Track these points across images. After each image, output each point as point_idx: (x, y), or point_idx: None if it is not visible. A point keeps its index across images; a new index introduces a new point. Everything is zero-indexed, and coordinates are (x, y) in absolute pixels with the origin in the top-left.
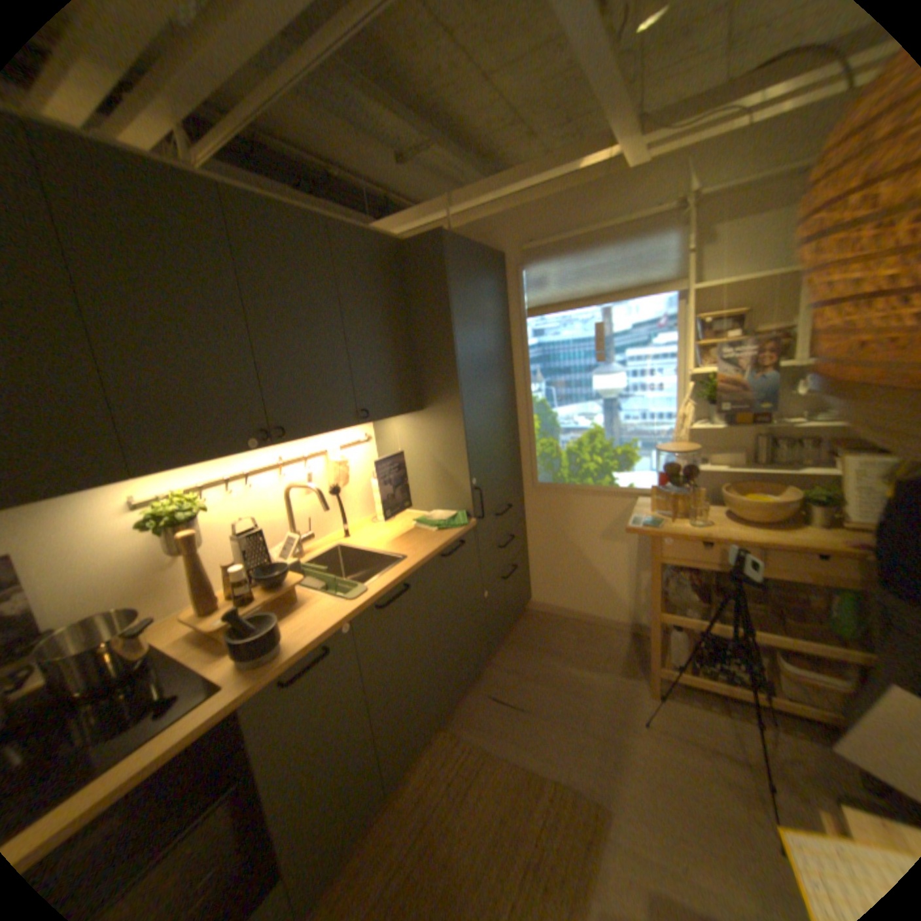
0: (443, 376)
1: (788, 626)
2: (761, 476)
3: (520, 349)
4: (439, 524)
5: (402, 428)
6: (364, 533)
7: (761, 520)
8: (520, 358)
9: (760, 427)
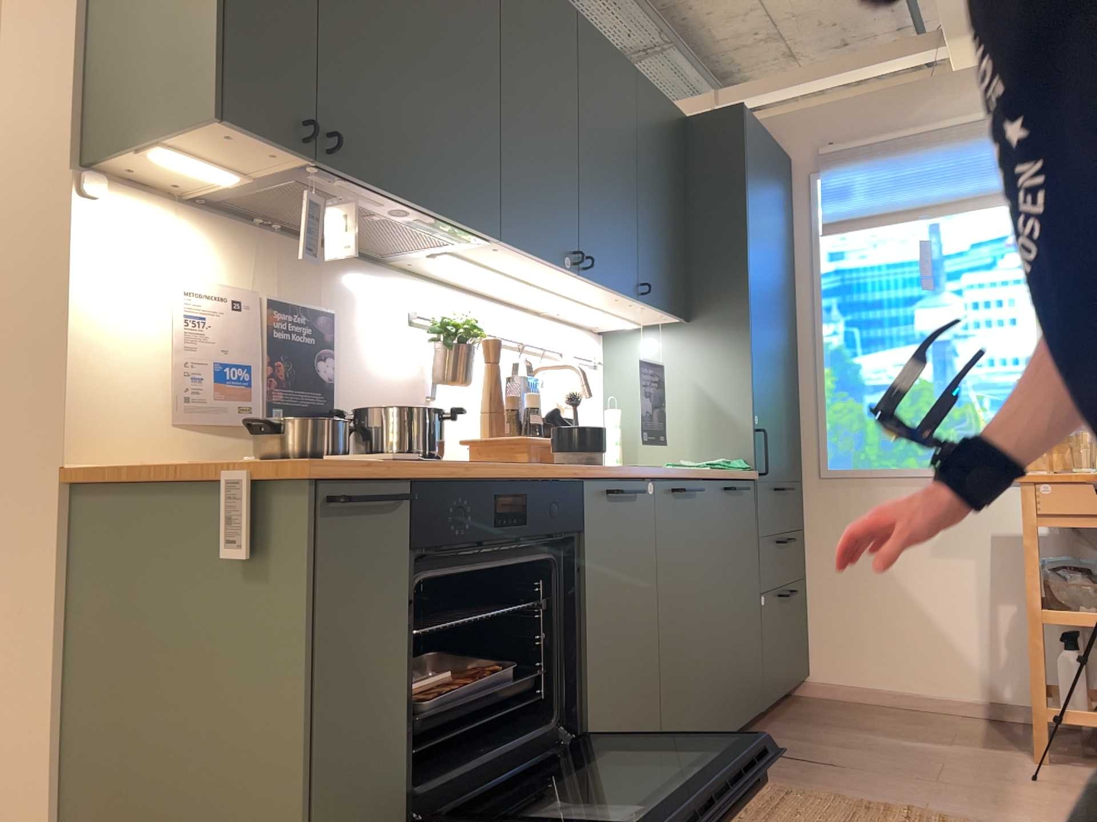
0: (728, 273)
1: None
2: None
3: (808, 278)
4: (712, 464)
5: (654, 348)
6: None
7: None
8: (809, 289)
9: None
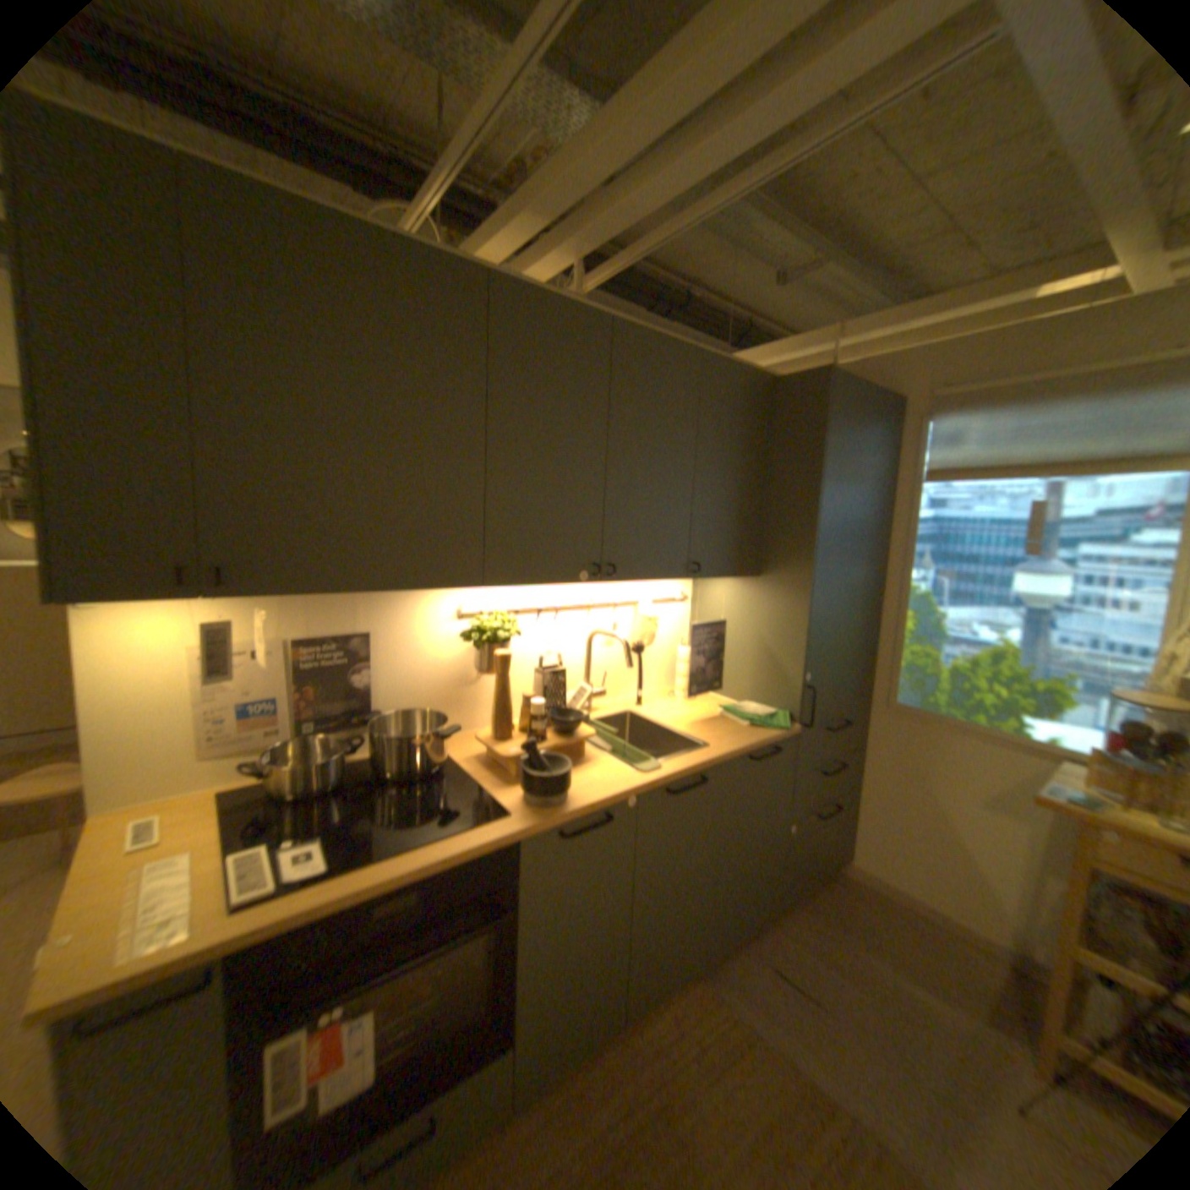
0: (796, 539)
1: None
2: None
3: (905, 521)
4: (752, 718)
5: (728, 593)
6: (658, 706)
7: None
8: (904, 532)
9: None
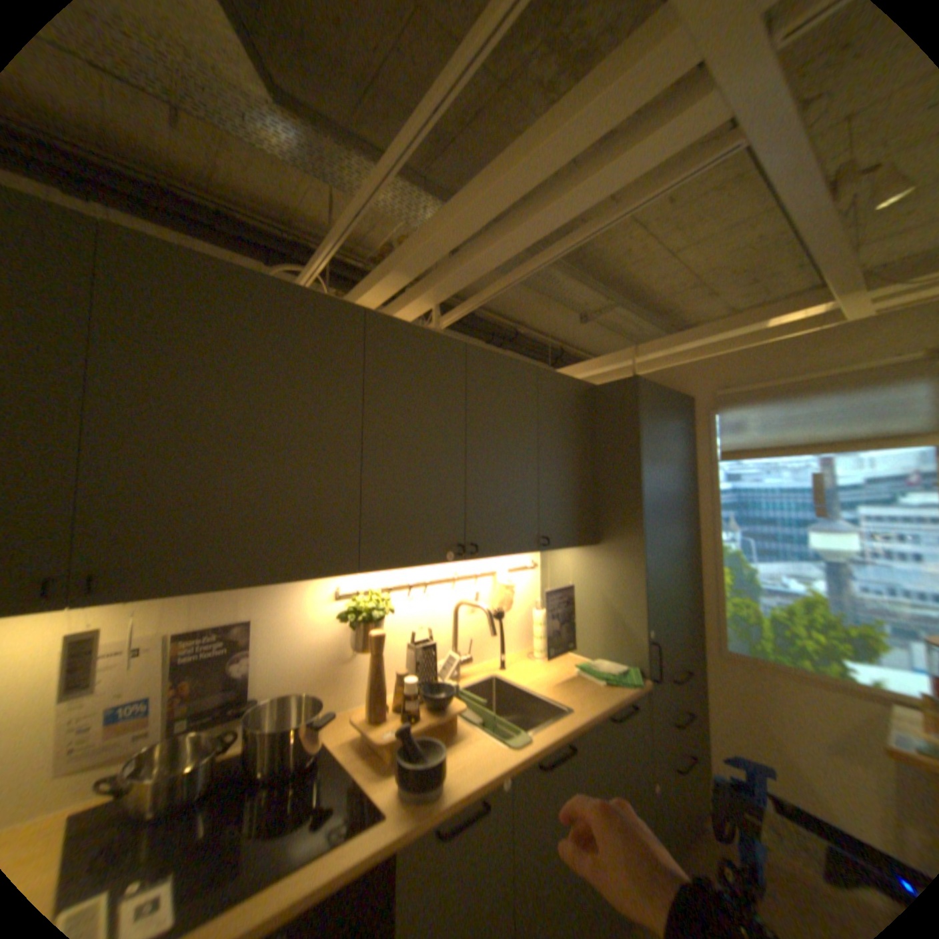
0: (626, 511)
1: None
2: None
3: (709, 492)
4: (607, 677)
5: (572, 559)
6: (520, 668)
7: None
8: (709, 501)
9: None
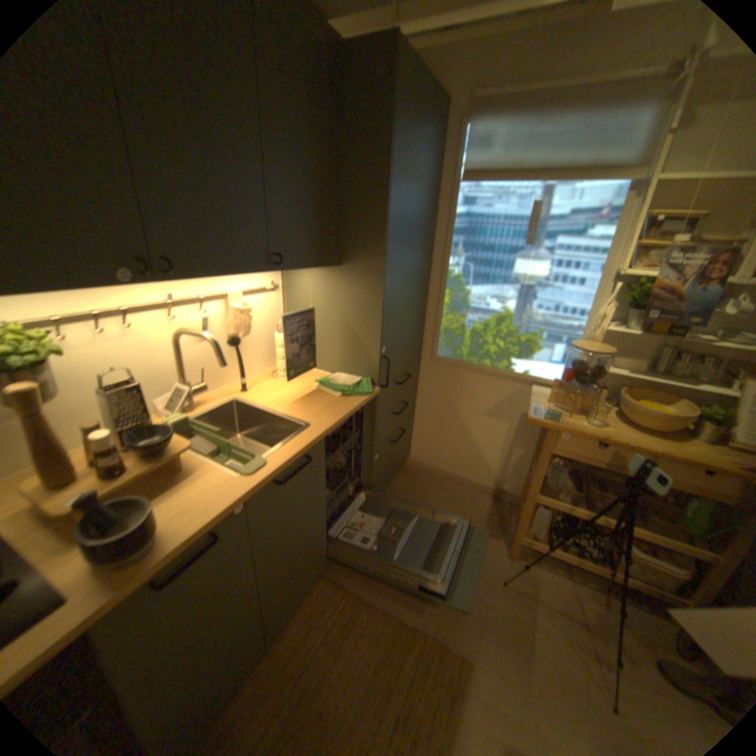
0: (370, 230)
1: (649, 520)
2: (651, 383)
3: (446, 216)
4: (343, 389)
5: (314, 282)
6: (262, 389)
7: (656, 428)
8: (444, 226)
9: (667, 338)
